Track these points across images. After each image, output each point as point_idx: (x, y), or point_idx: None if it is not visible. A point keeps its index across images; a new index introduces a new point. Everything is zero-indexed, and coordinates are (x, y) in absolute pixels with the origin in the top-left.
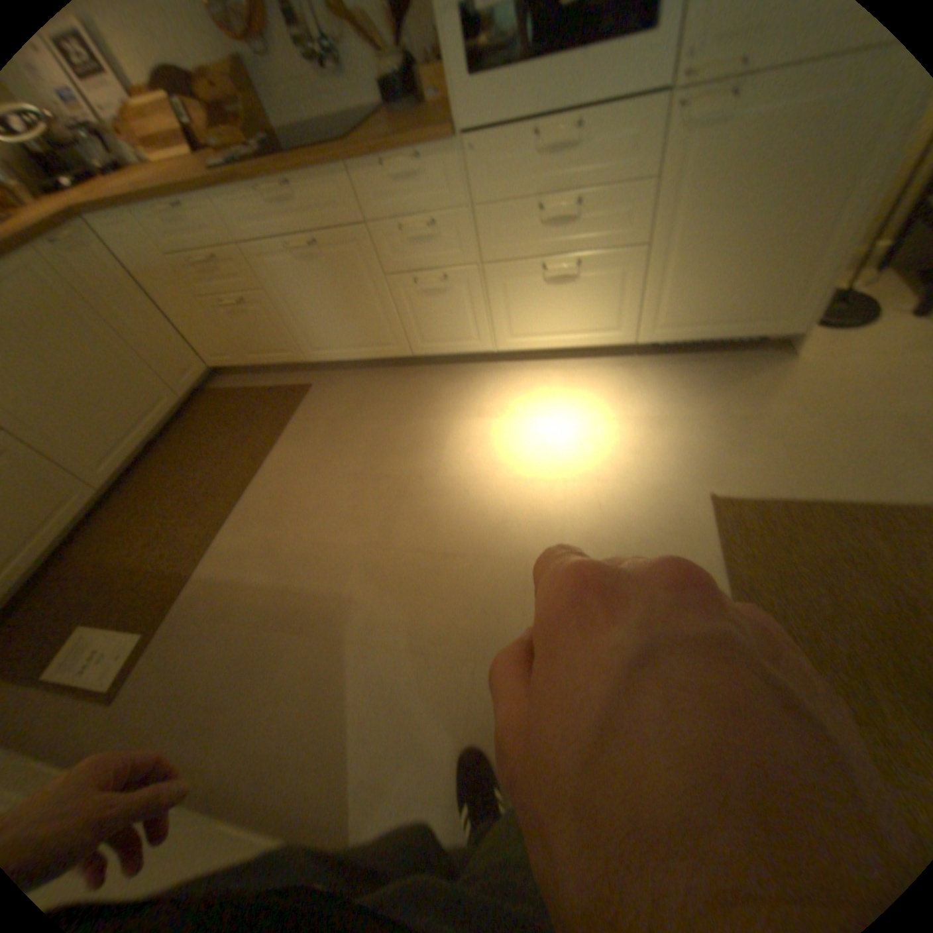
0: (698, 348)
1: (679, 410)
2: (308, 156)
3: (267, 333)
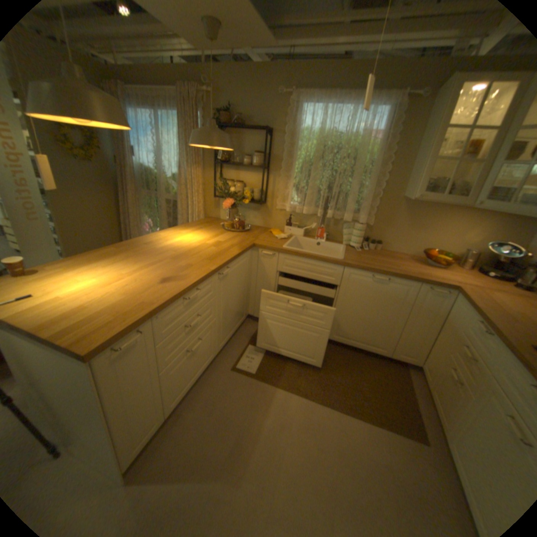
0: None
1: None
2: None
3: (452, 408)
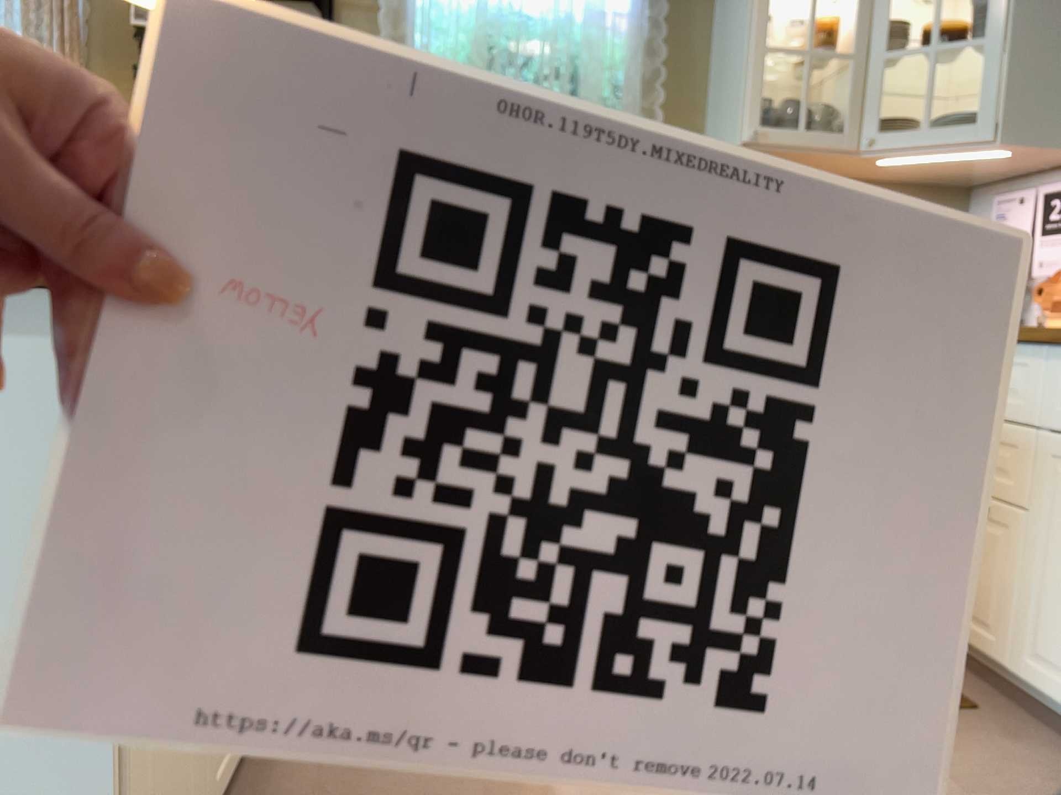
0: None
1: None
2: None
3: (988, 587)
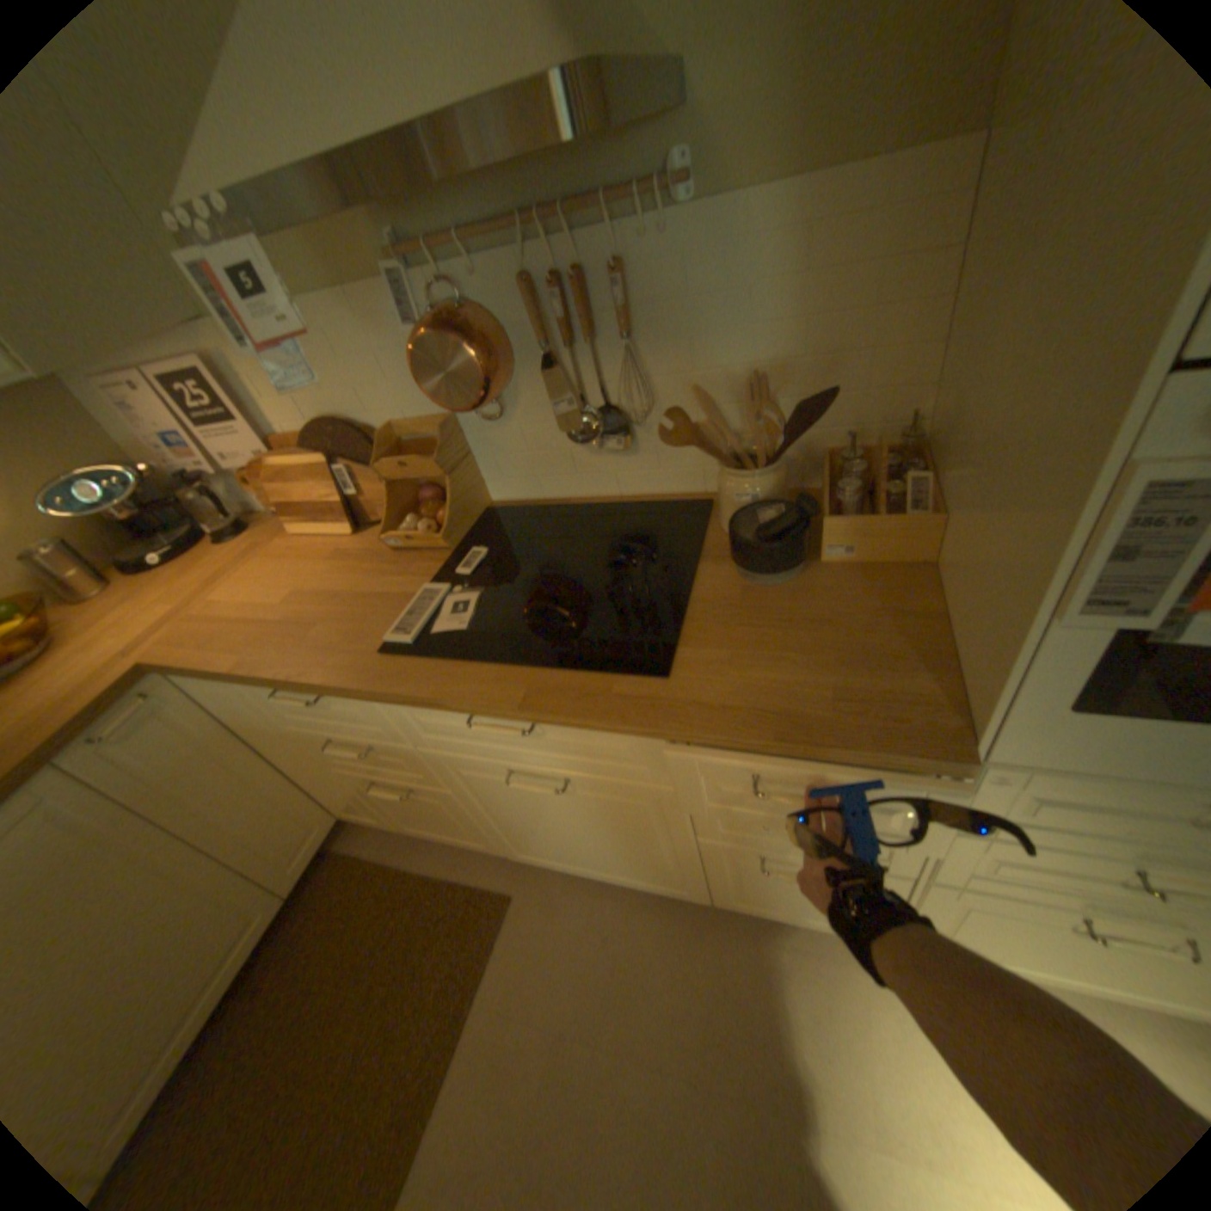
0: None
1: None
2: (602, 724)
3: (448, 824)
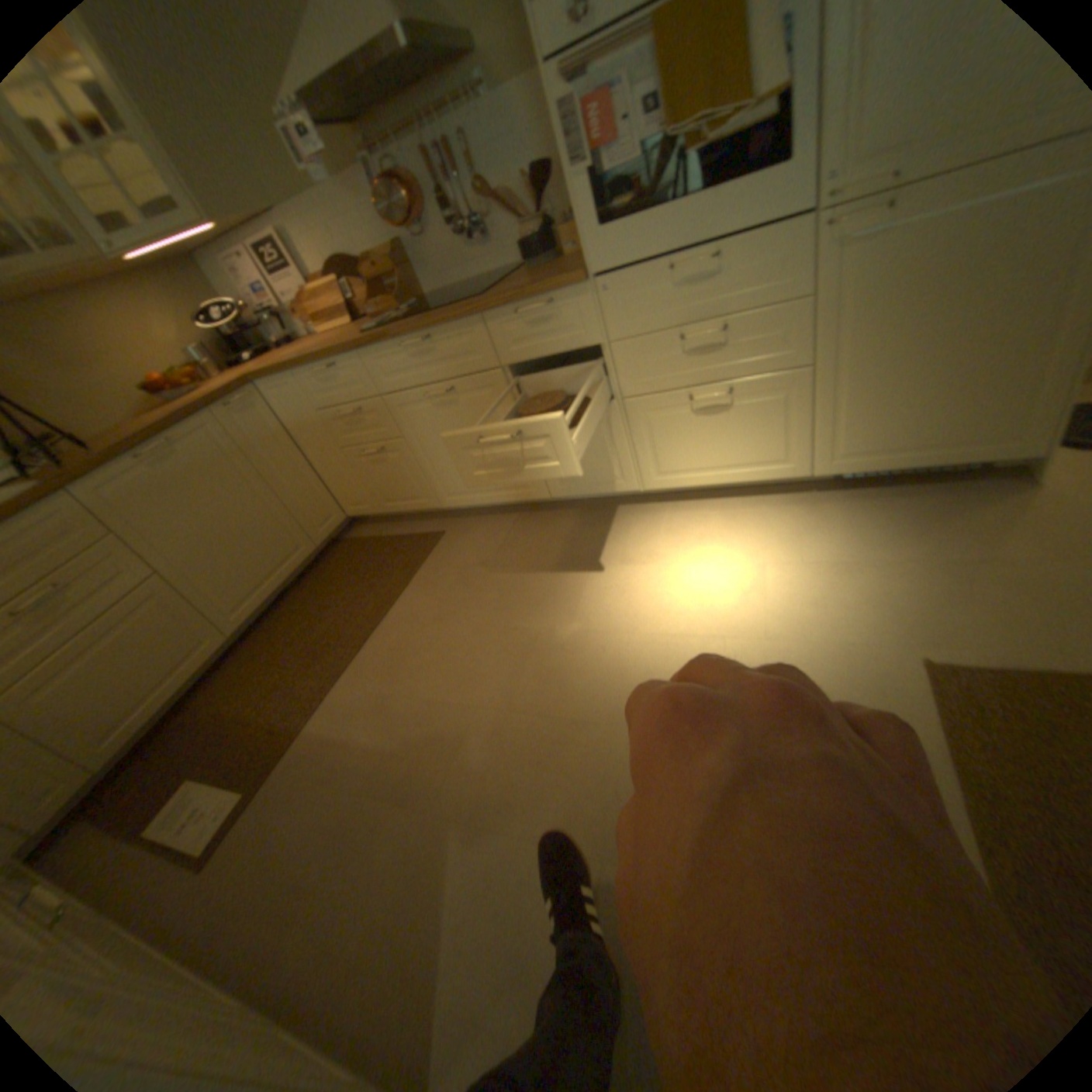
0: (900, 483)
1: (876, 556)
2: (453, 312)
3: (407, 480)
